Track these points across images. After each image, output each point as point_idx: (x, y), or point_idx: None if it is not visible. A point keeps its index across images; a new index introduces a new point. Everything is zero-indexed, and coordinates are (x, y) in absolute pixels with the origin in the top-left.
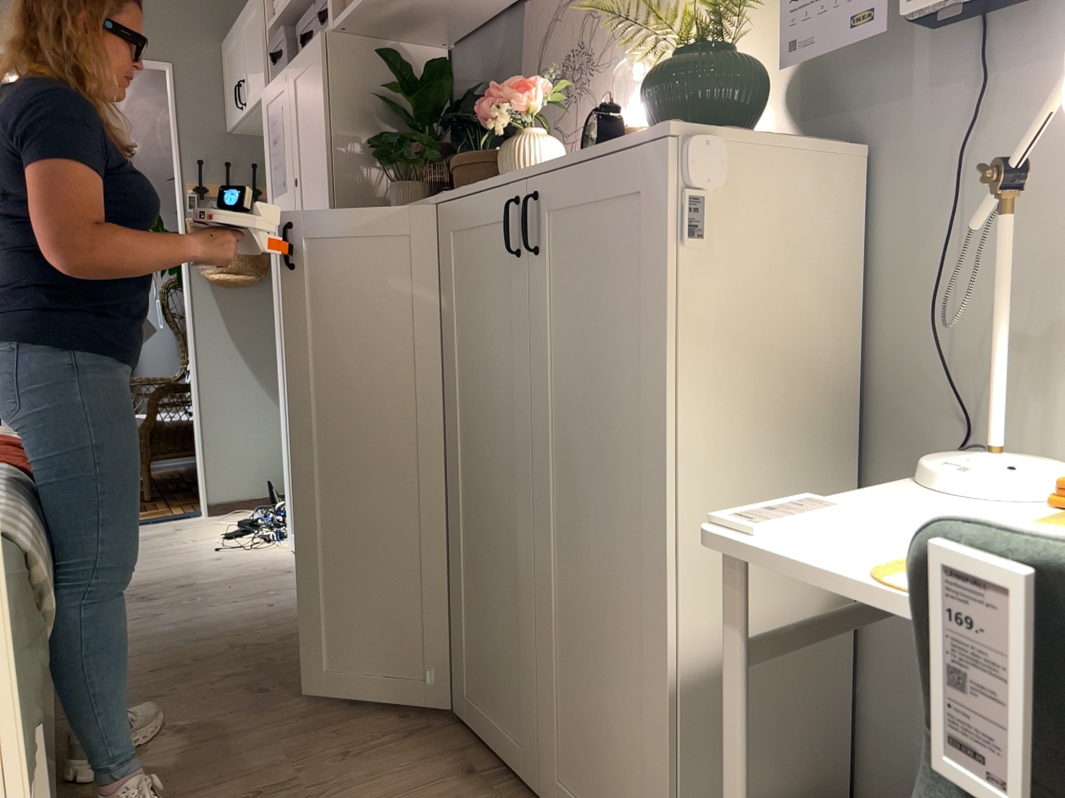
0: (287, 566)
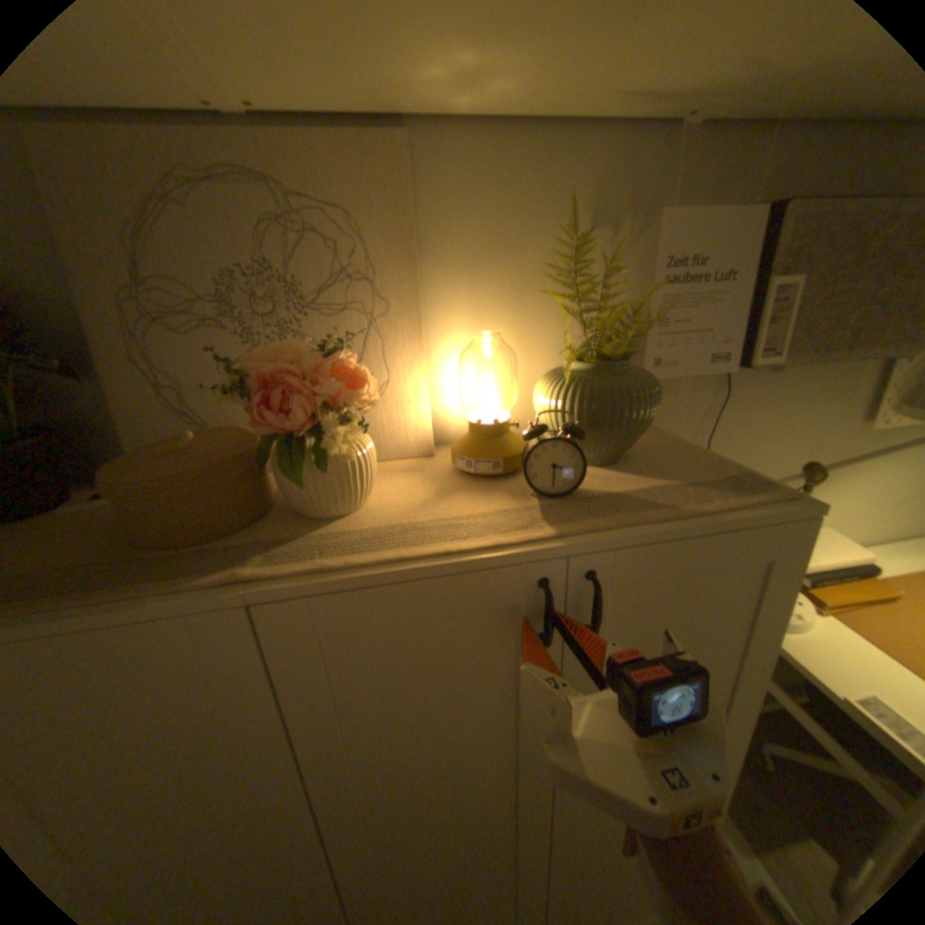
0: None
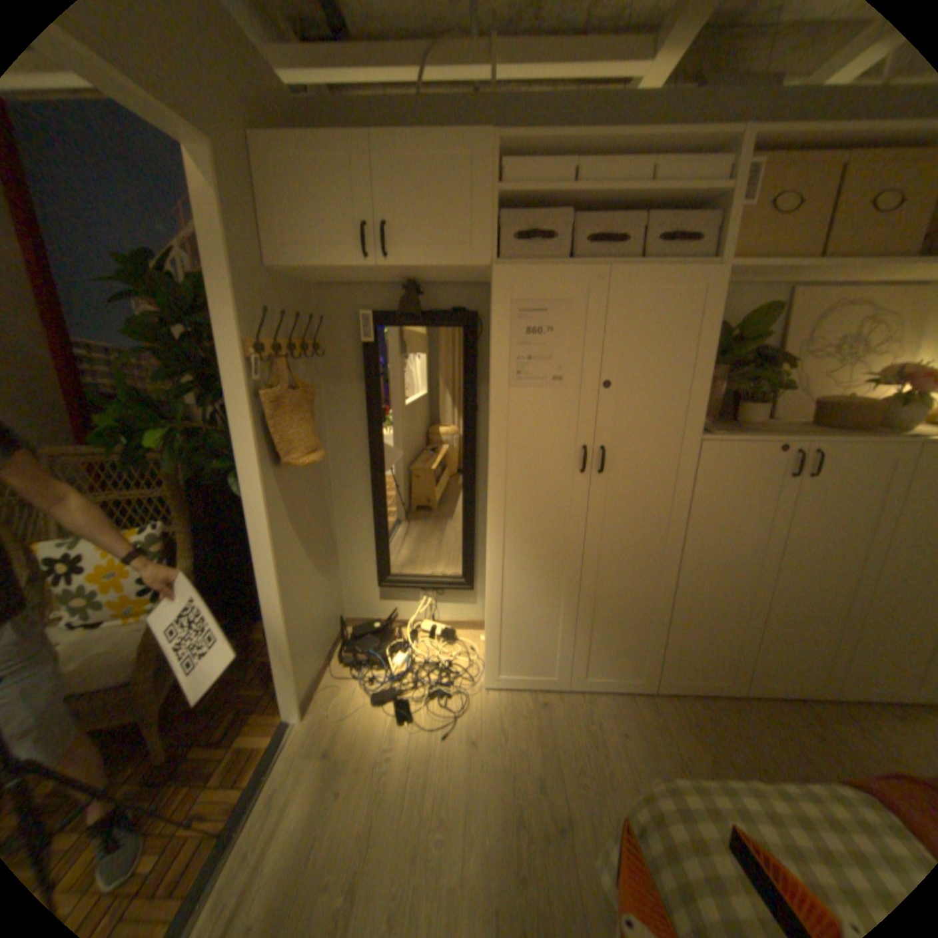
0: (526, 703)
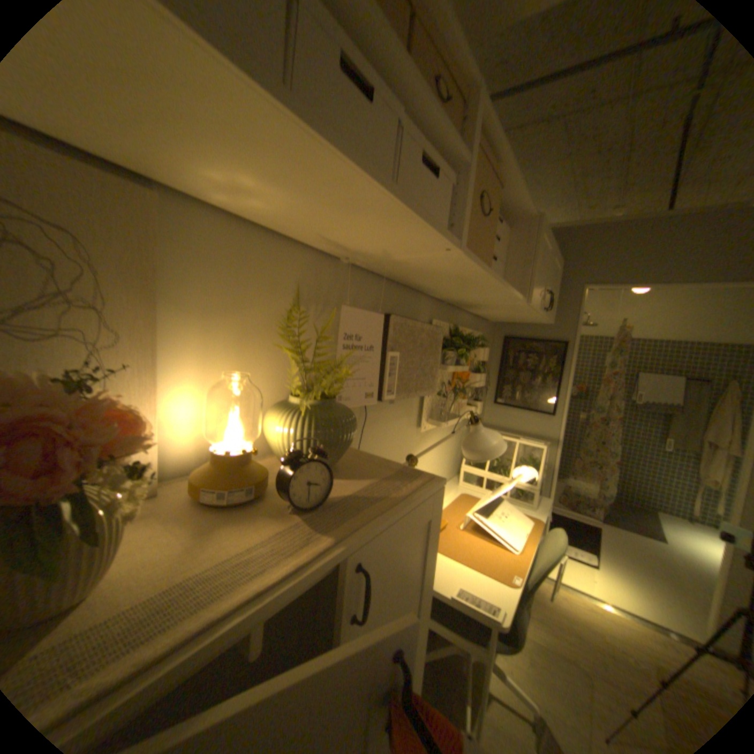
0: None
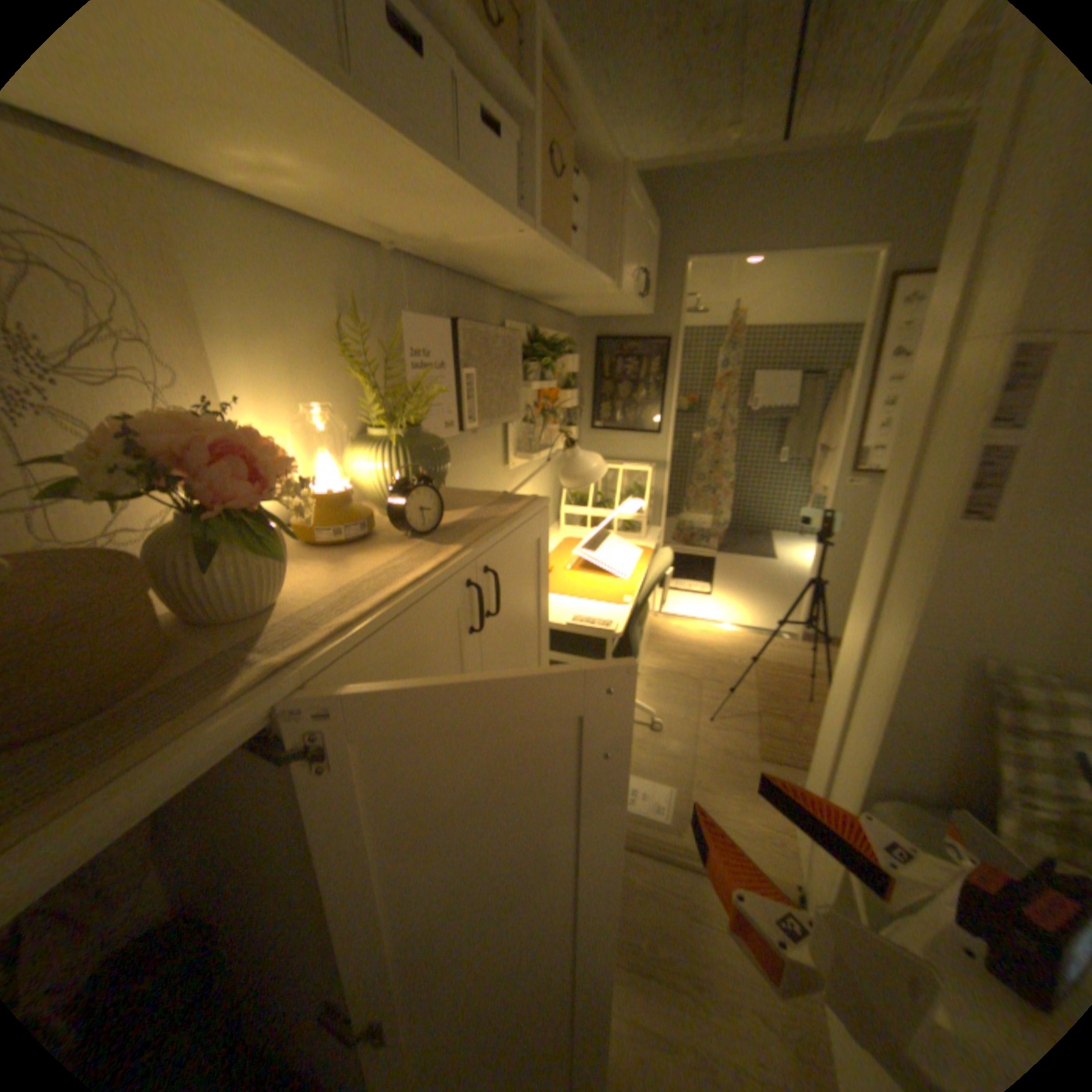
0: None
